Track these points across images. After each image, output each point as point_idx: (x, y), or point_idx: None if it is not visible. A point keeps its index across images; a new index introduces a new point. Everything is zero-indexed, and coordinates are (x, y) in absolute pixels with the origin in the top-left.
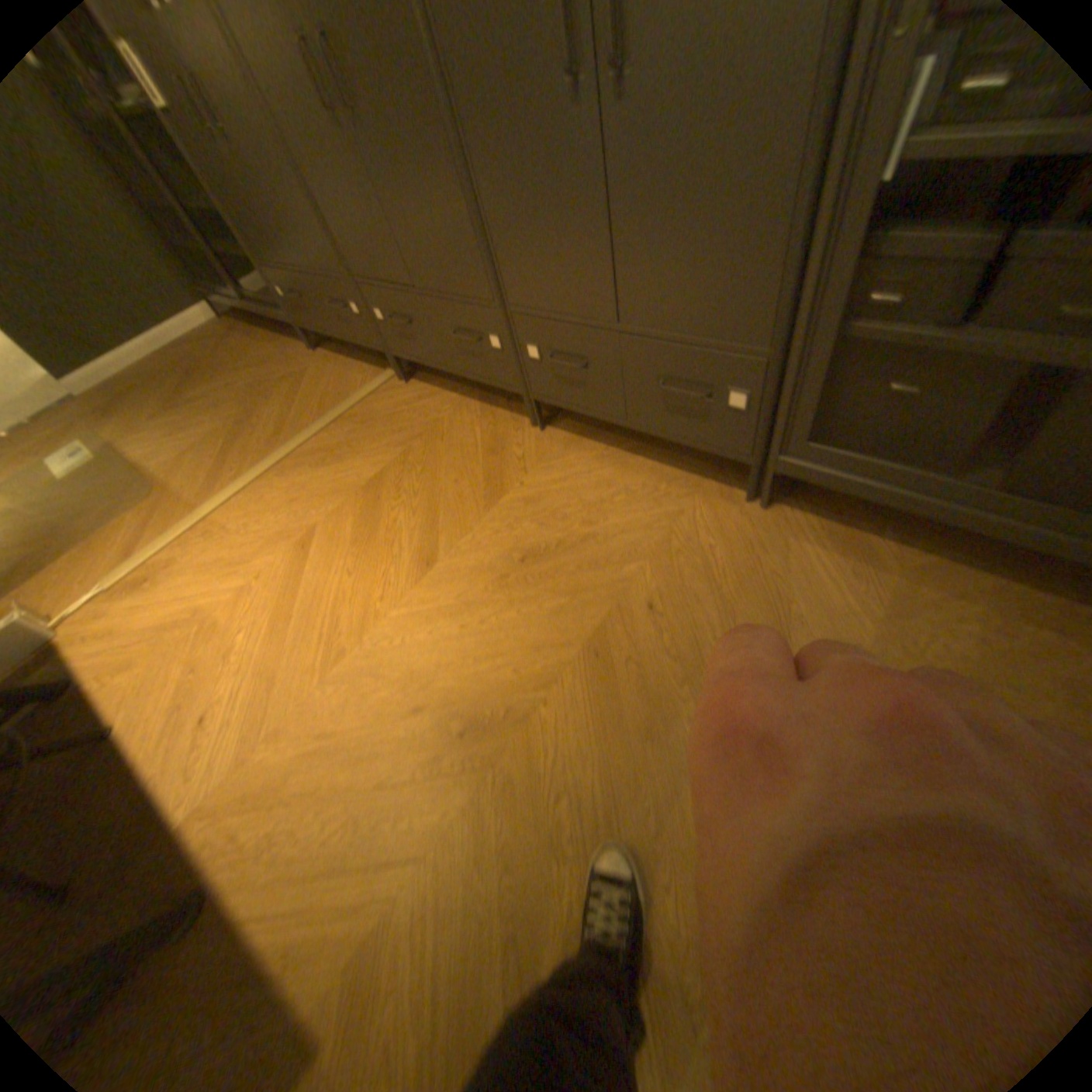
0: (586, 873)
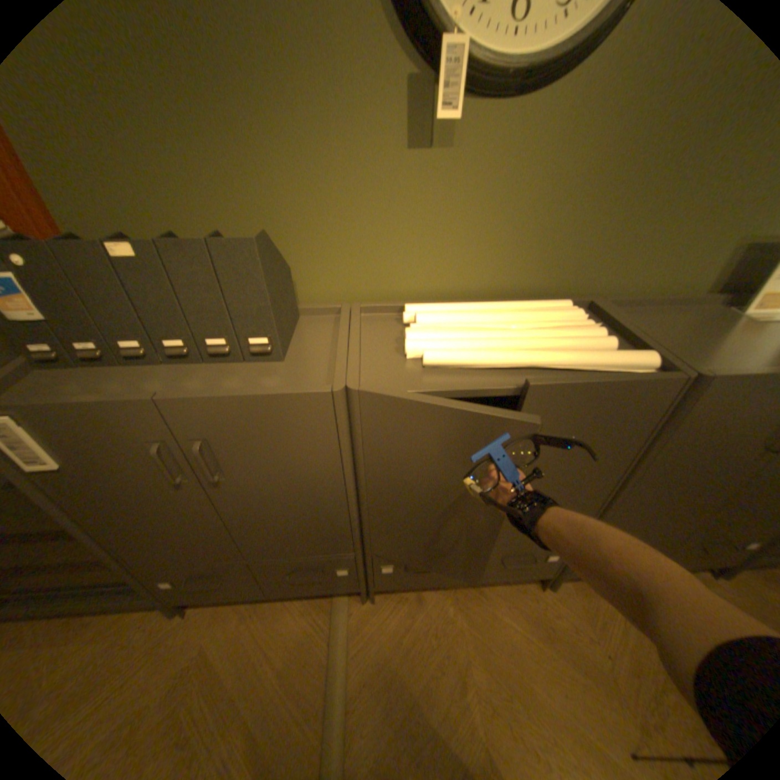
0: None
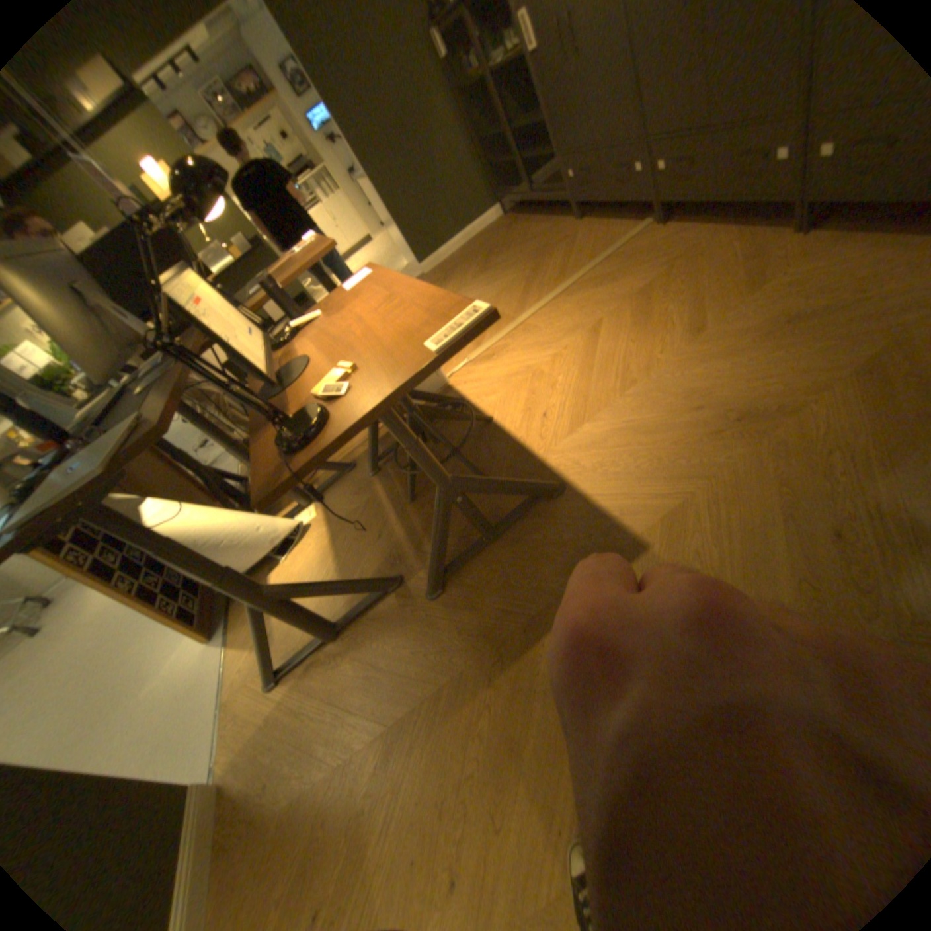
0: (859, 492)
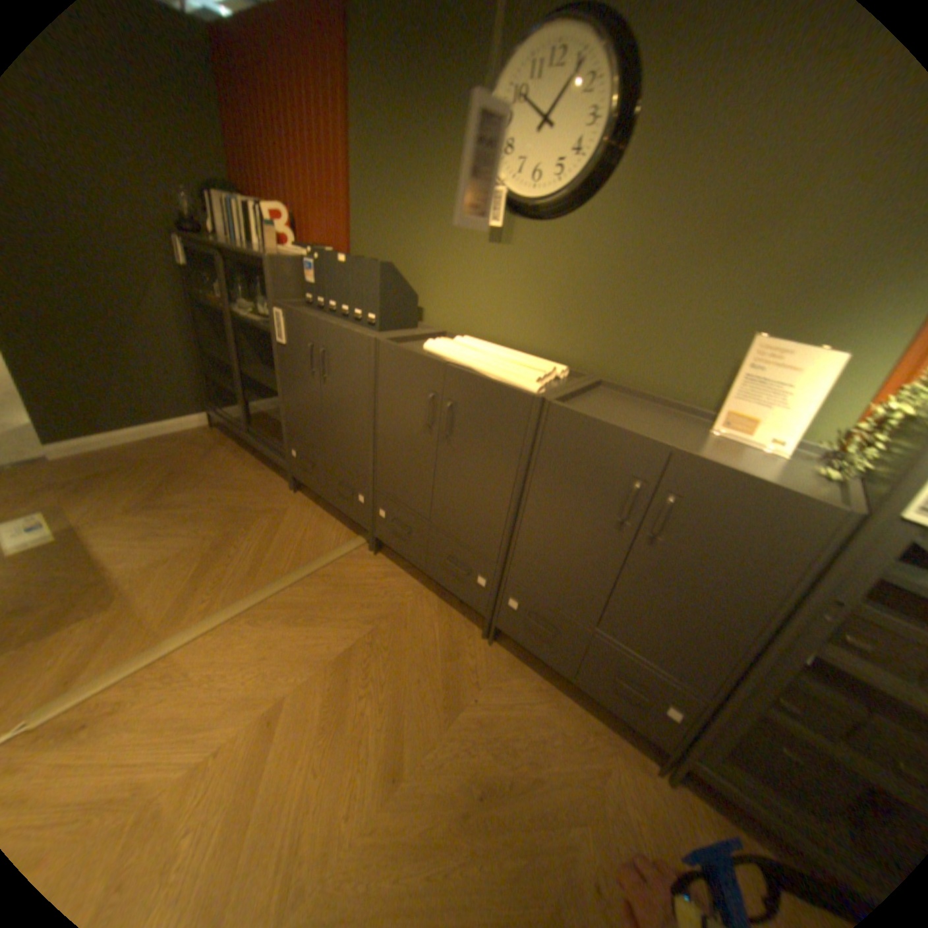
0: None
